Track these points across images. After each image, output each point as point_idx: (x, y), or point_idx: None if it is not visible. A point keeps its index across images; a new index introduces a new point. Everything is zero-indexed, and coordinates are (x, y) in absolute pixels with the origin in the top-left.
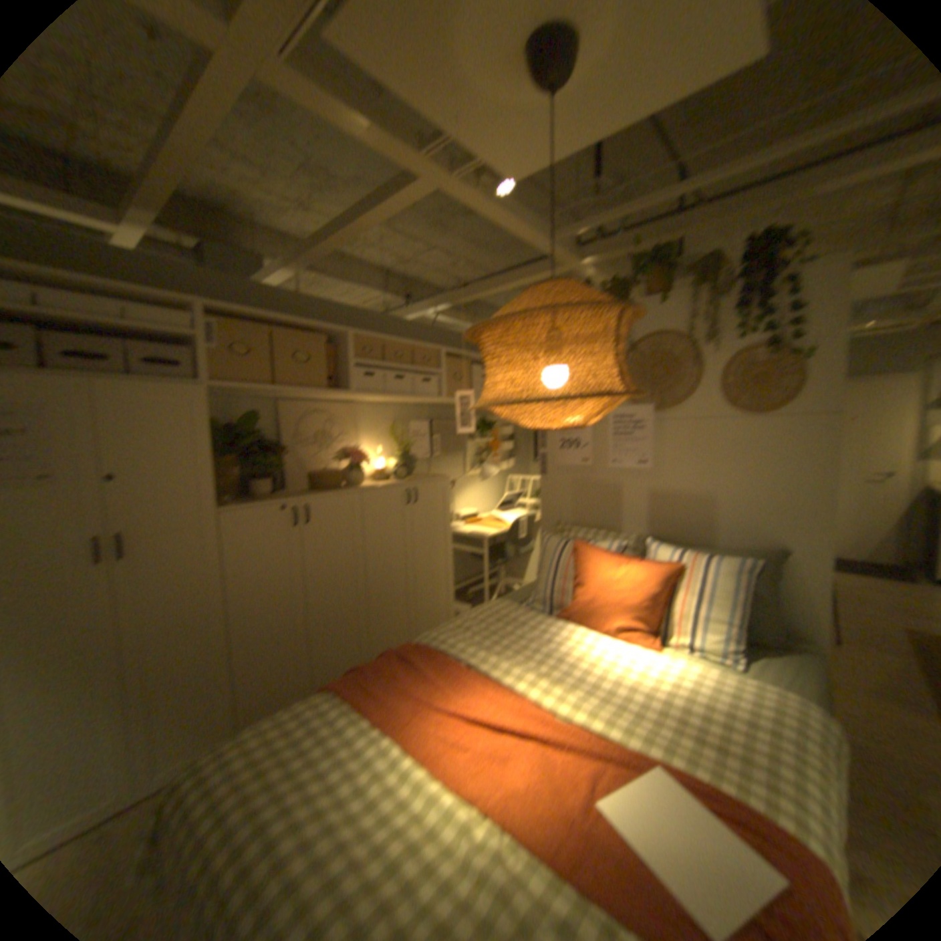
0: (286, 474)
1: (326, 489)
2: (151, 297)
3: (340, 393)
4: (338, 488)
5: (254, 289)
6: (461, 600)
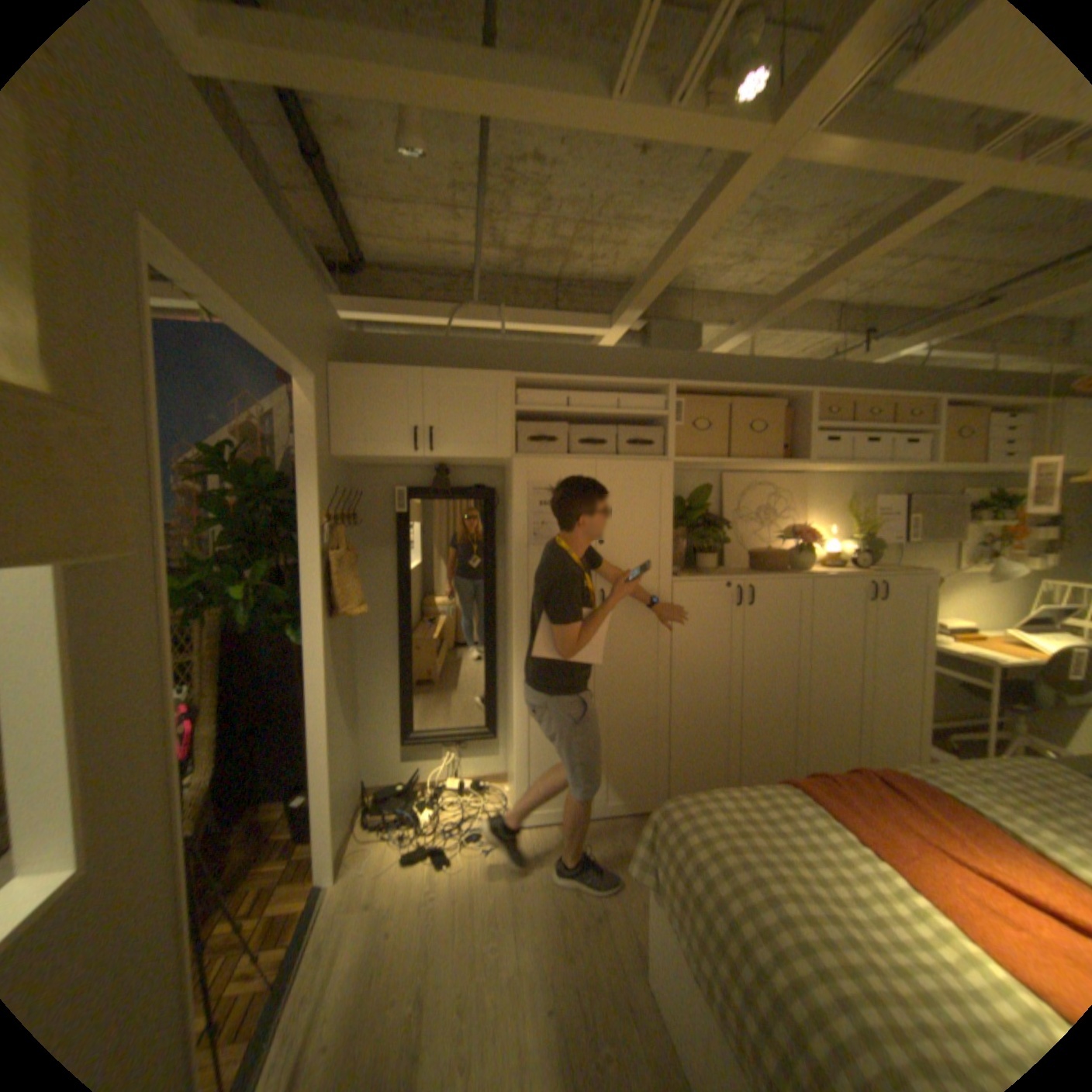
0: (723, 554)
1: (771, 574)
2: (633, 390)
3: (792, 467)
4: (784, 574)
5: (708, 365)
6: (936, 750)
